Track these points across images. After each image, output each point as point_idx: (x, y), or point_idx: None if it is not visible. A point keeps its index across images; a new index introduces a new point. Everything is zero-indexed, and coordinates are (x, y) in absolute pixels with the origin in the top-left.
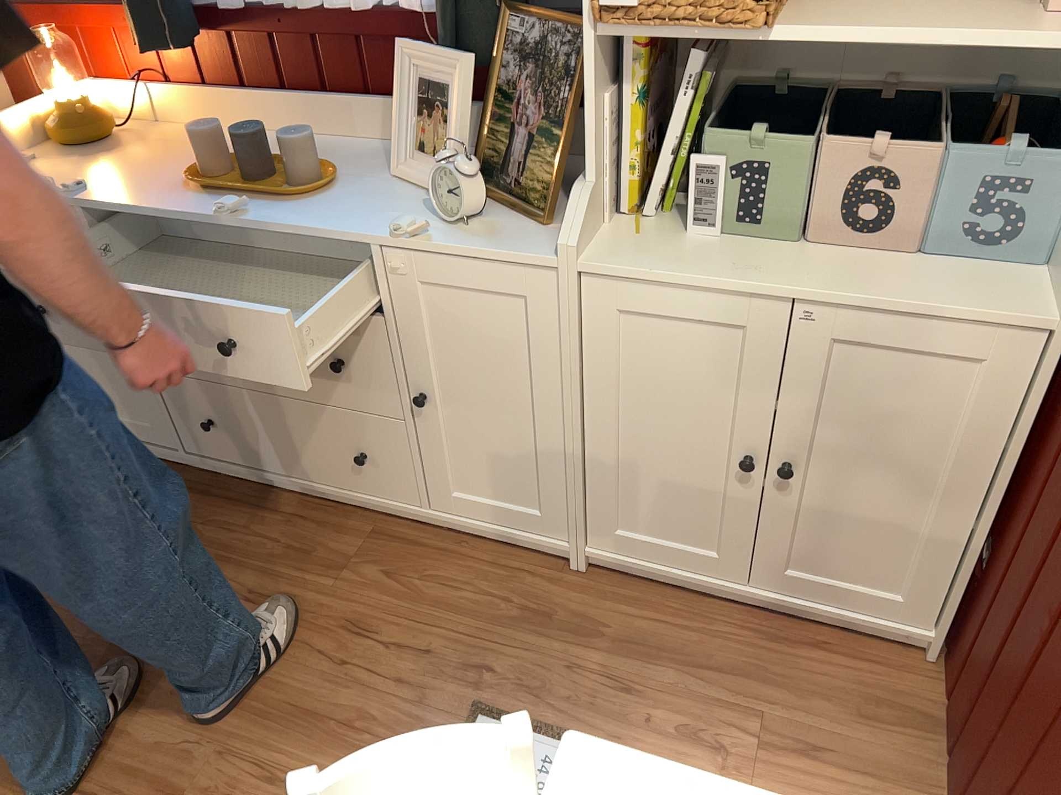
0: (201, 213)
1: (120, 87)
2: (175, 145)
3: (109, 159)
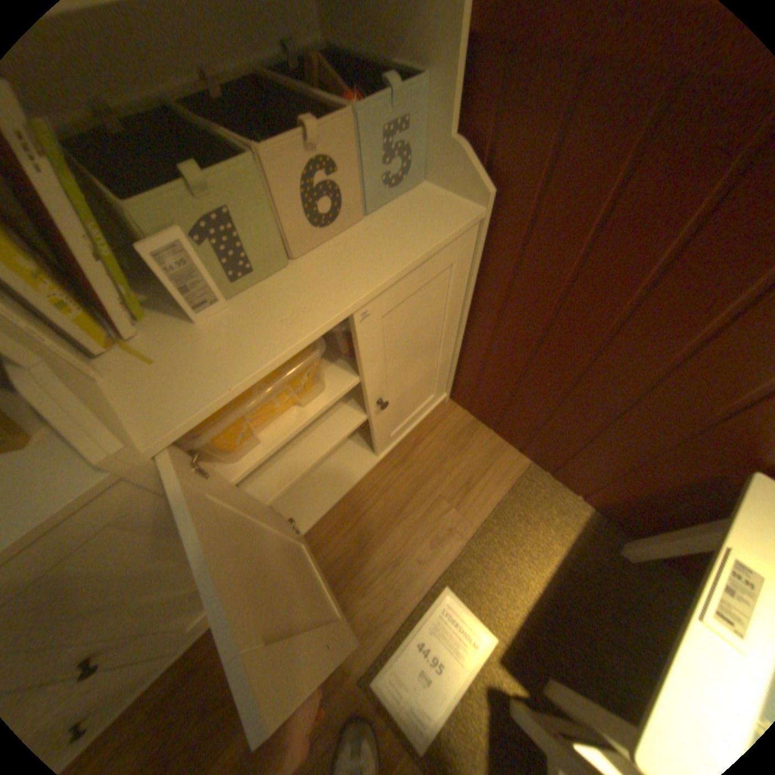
0: None
1: None
2: None
3: None
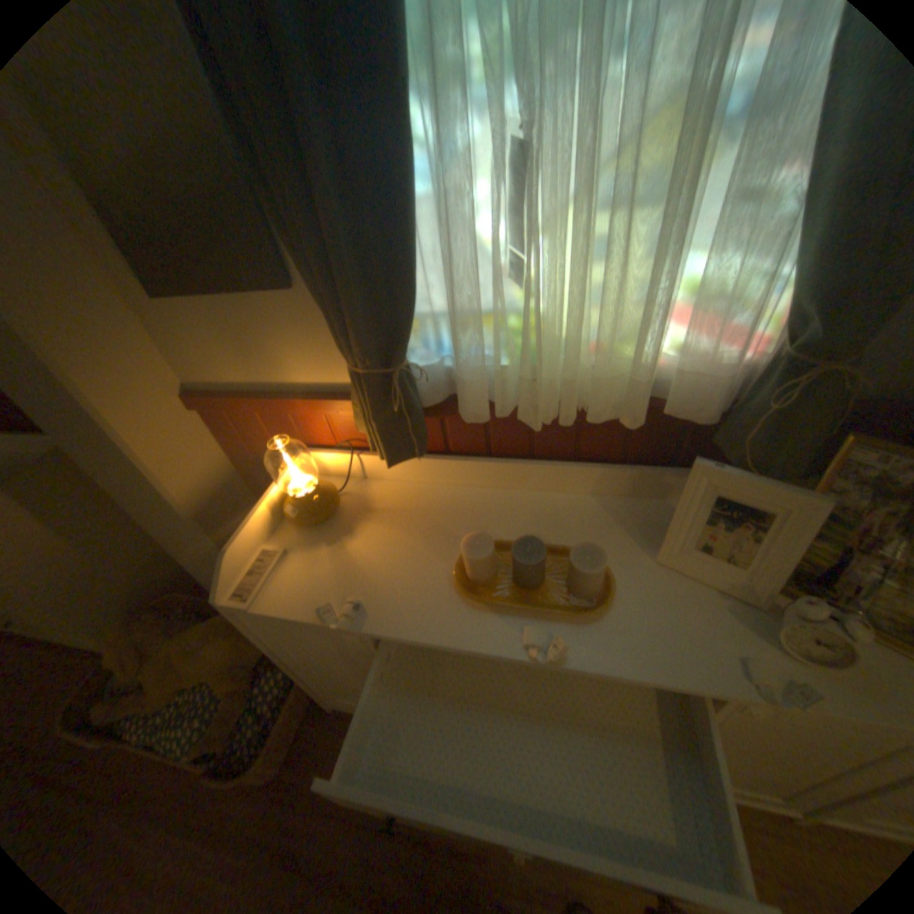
0: (508, 649)
1: (335, 459)
2: (402, 515)
3: (353, 544)
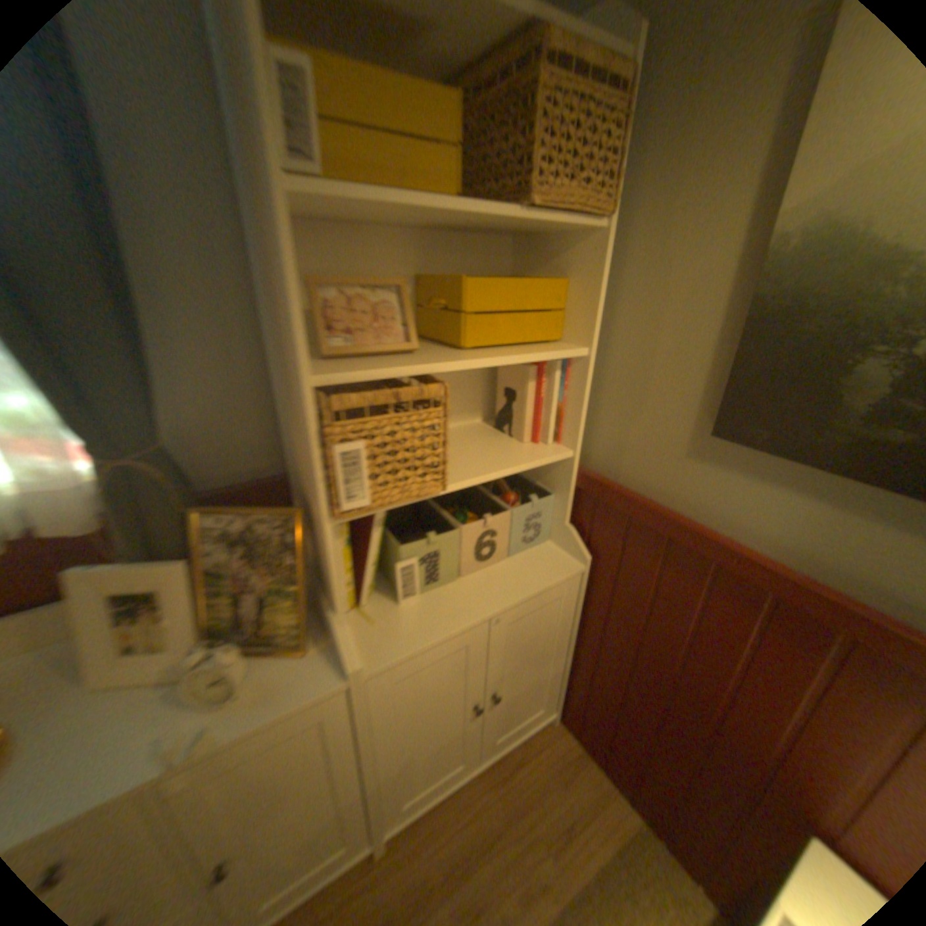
0: None
1: None
2: None
3: None
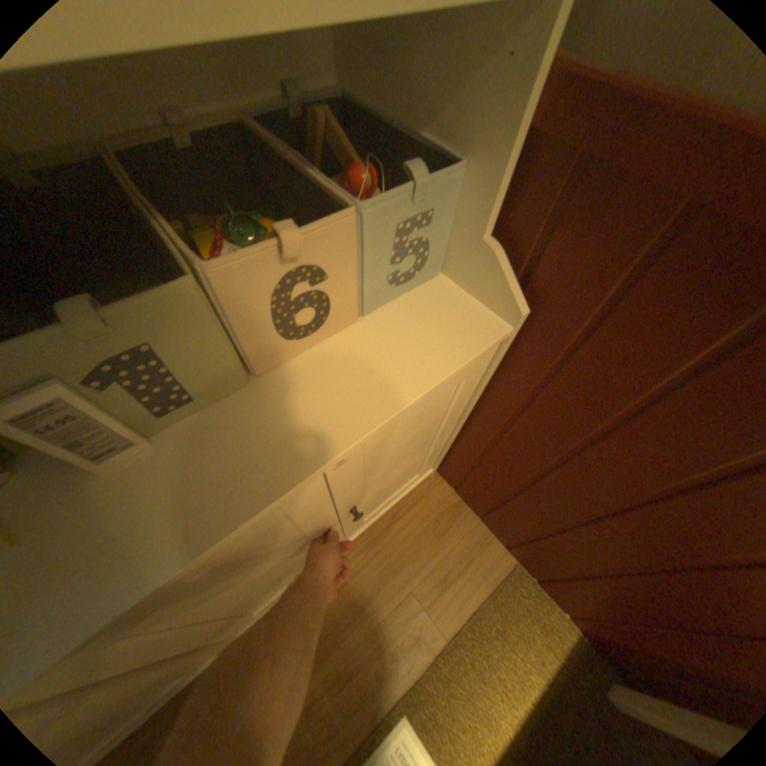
0: None
1: None
2: None
3: None
